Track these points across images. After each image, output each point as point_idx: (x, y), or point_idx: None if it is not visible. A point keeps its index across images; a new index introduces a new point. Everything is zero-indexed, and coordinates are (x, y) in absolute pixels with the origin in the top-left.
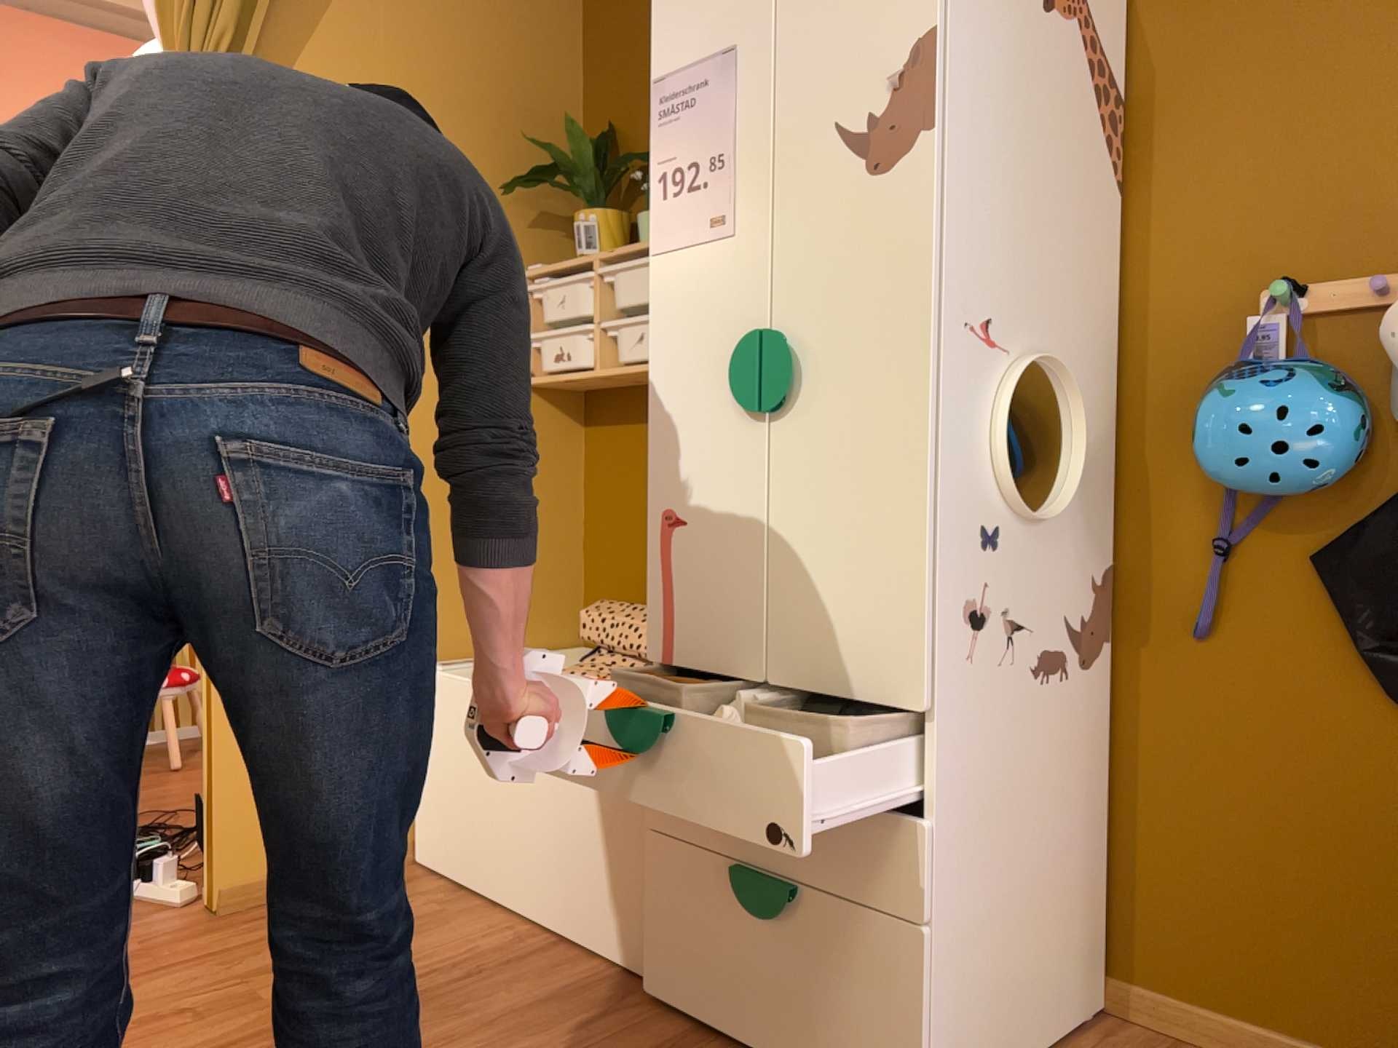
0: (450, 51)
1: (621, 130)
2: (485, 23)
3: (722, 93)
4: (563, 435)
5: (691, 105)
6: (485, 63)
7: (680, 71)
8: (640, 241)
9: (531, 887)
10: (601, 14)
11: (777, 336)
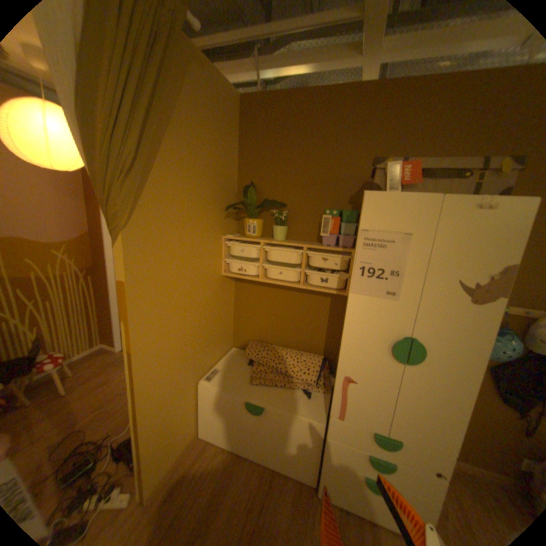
0: (204, 150)
1: (256, 184)
2: (214, 137)
3: (401, 248)
4: (230, 286)
5: (383, 246)
6: (214, 154)
7: (378, 230)
8: (274, 235)
9: (258, 455)
10: (248, 136)
11: (420, 345)
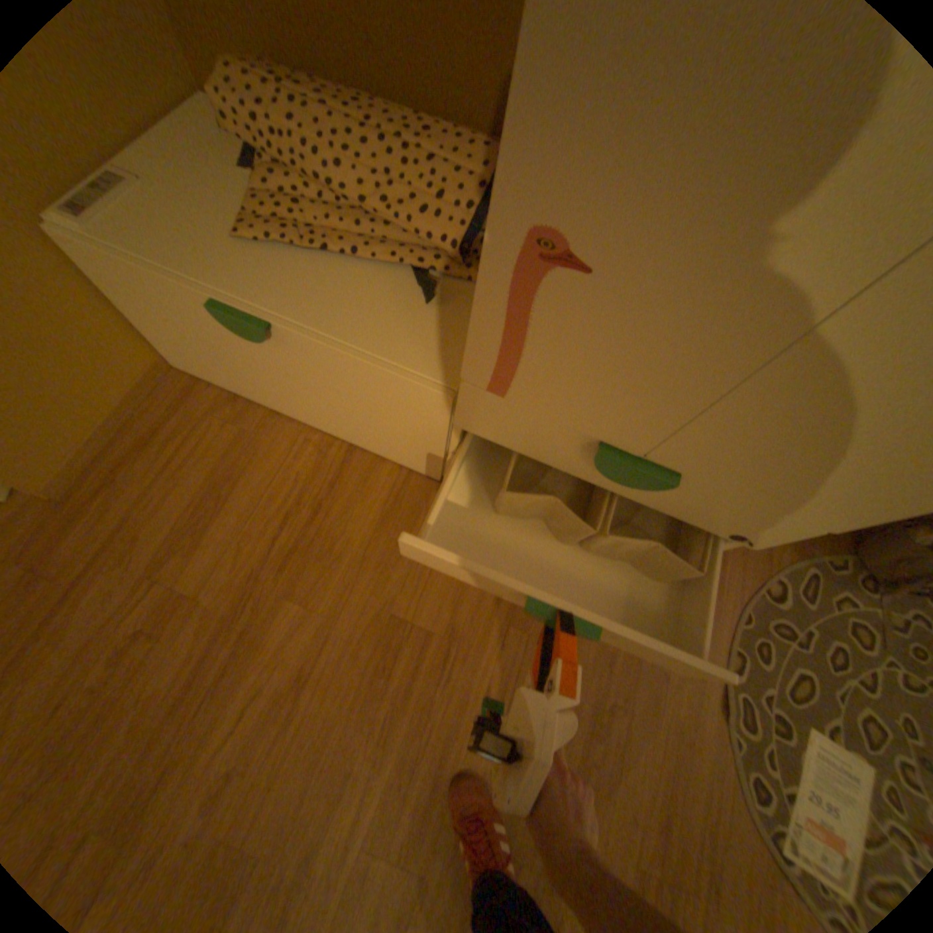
0: None
1: None
2: None
3: None
4: None
5: None
6: None
7: None
8: None
9: (312, 417)
10: None
11: None
